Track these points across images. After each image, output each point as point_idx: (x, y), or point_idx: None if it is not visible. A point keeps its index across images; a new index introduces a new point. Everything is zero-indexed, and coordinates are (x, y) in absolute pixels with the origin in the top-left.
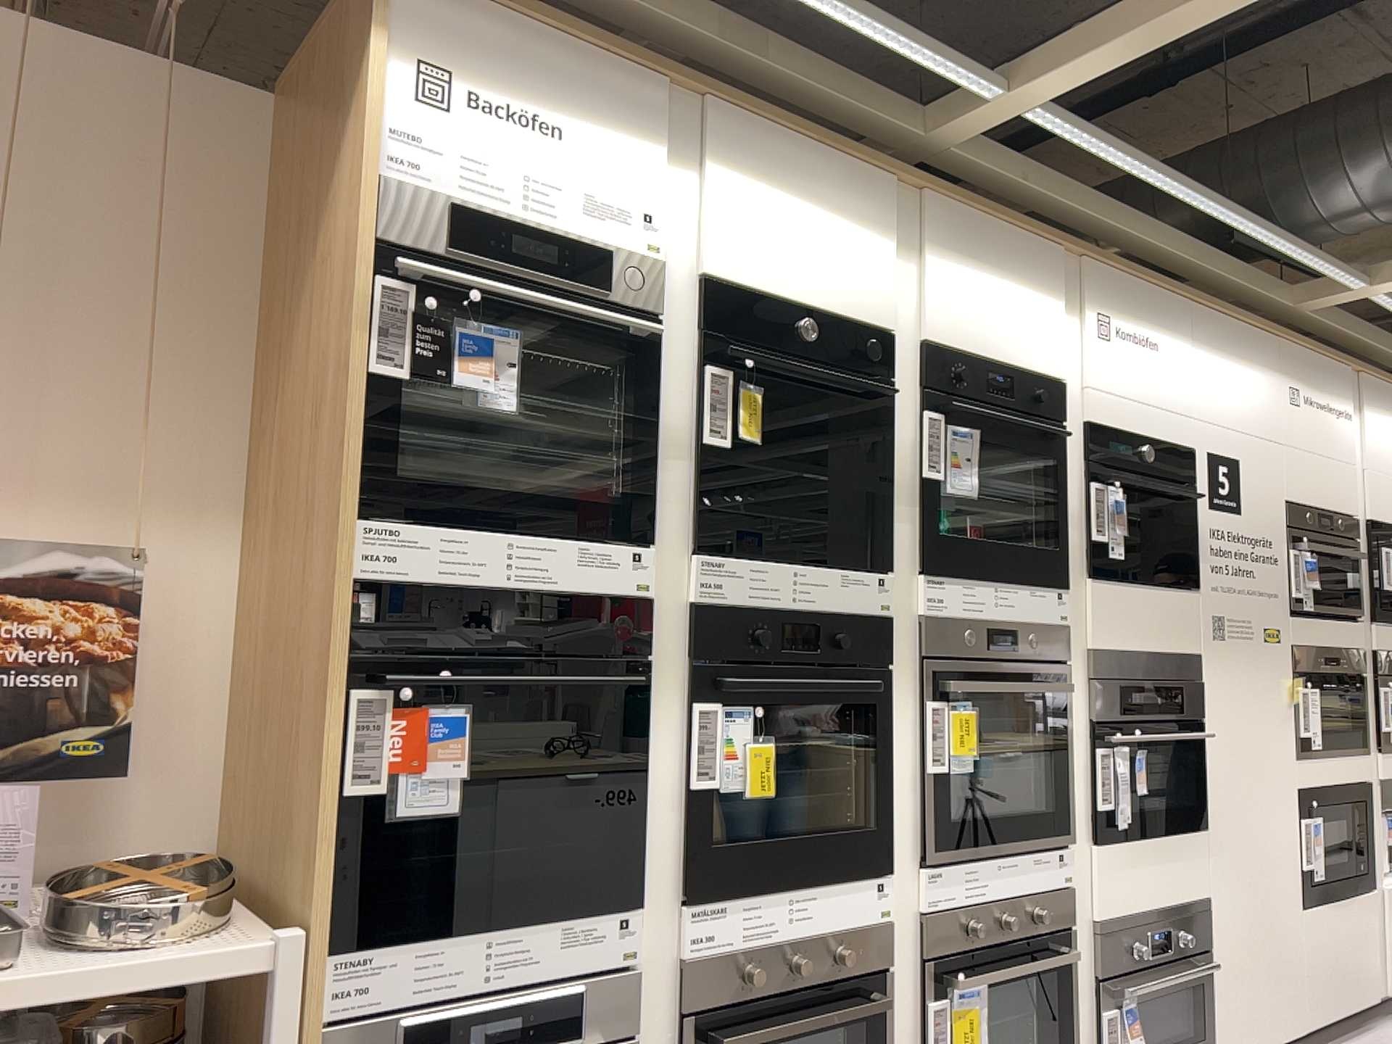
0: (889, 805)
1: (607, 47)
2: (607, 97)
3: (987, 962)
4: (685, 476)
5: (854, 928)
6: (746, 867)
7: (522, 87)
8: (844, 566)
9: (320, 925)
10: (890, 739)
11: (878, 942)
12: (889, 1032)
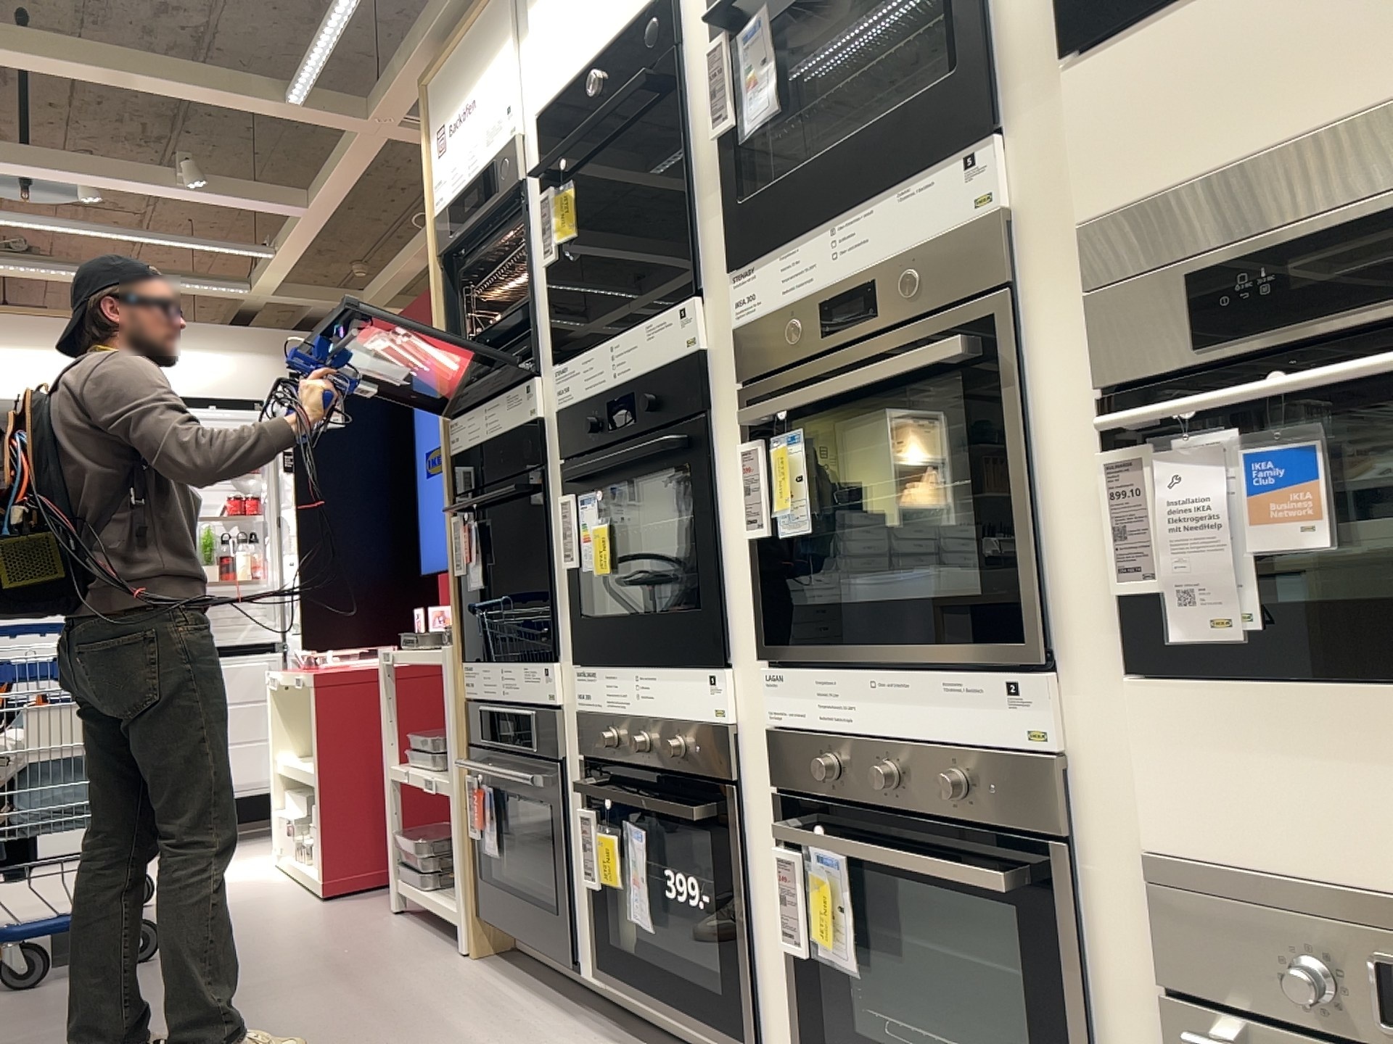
0: (713, 583)
1: (475, 11)
2: (484, 45)
3: (868, 833)
4: (549, 302)
5: (689, 724)
6: (603, 641)
7: (459, 96)
8: (650, 313)
9: (456, 645)
10: (706, 501)
11: (714, 748)
12: (736, 863)
